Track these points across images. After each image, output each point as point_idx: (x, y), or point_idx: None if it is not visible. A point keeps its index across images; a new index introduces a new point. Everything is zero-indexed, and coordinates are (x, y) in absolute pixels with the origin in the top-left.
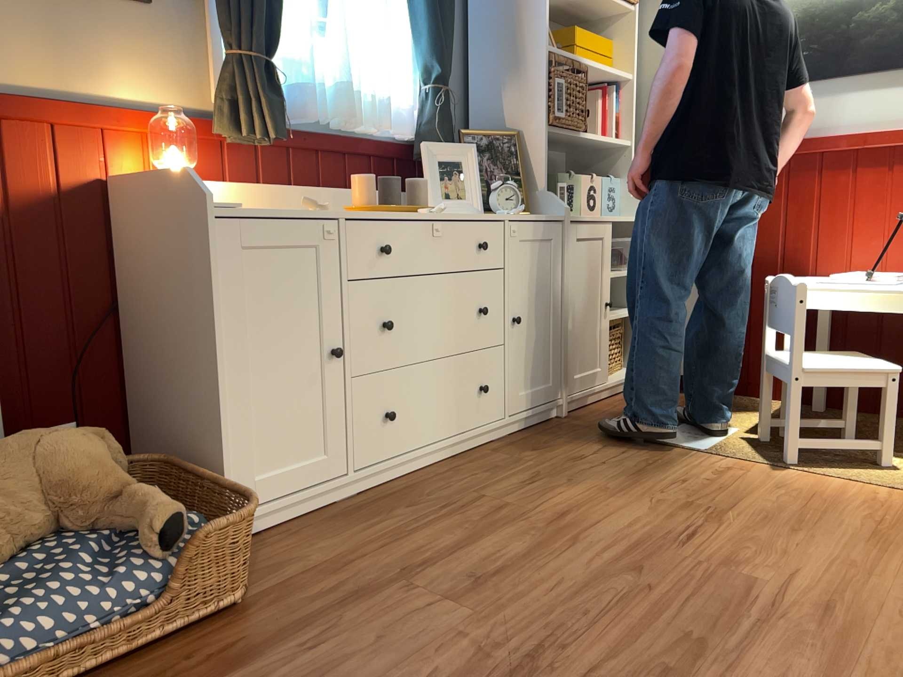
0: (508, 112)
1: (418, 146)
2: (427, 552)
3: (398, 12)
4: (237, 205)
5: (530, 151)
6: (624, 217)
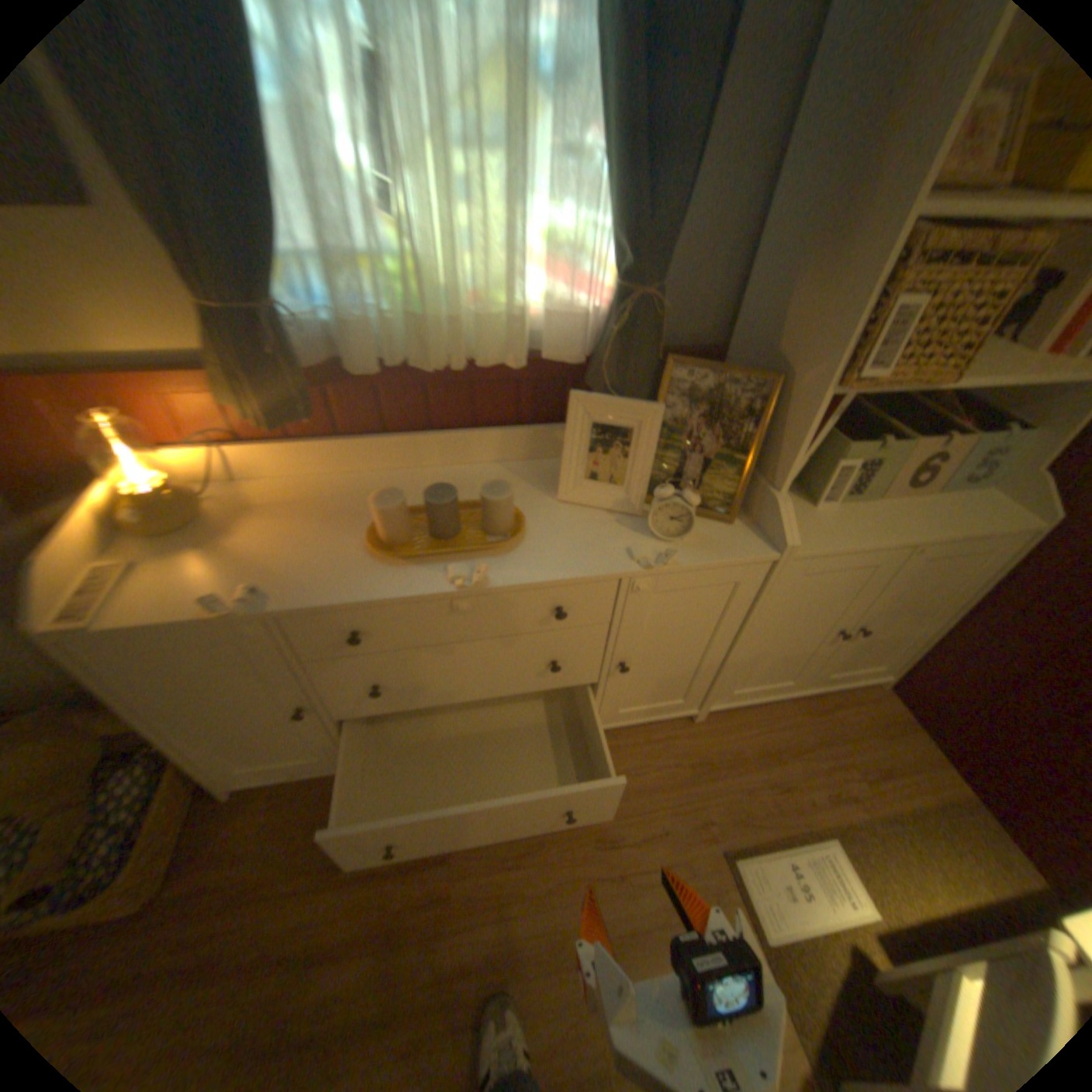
0: (791, 322)
1: (591, 374)
2: (306, 941)
3: (586, 105)
4: (85, 625)
5: (790, 416)
6: (973, 524)
